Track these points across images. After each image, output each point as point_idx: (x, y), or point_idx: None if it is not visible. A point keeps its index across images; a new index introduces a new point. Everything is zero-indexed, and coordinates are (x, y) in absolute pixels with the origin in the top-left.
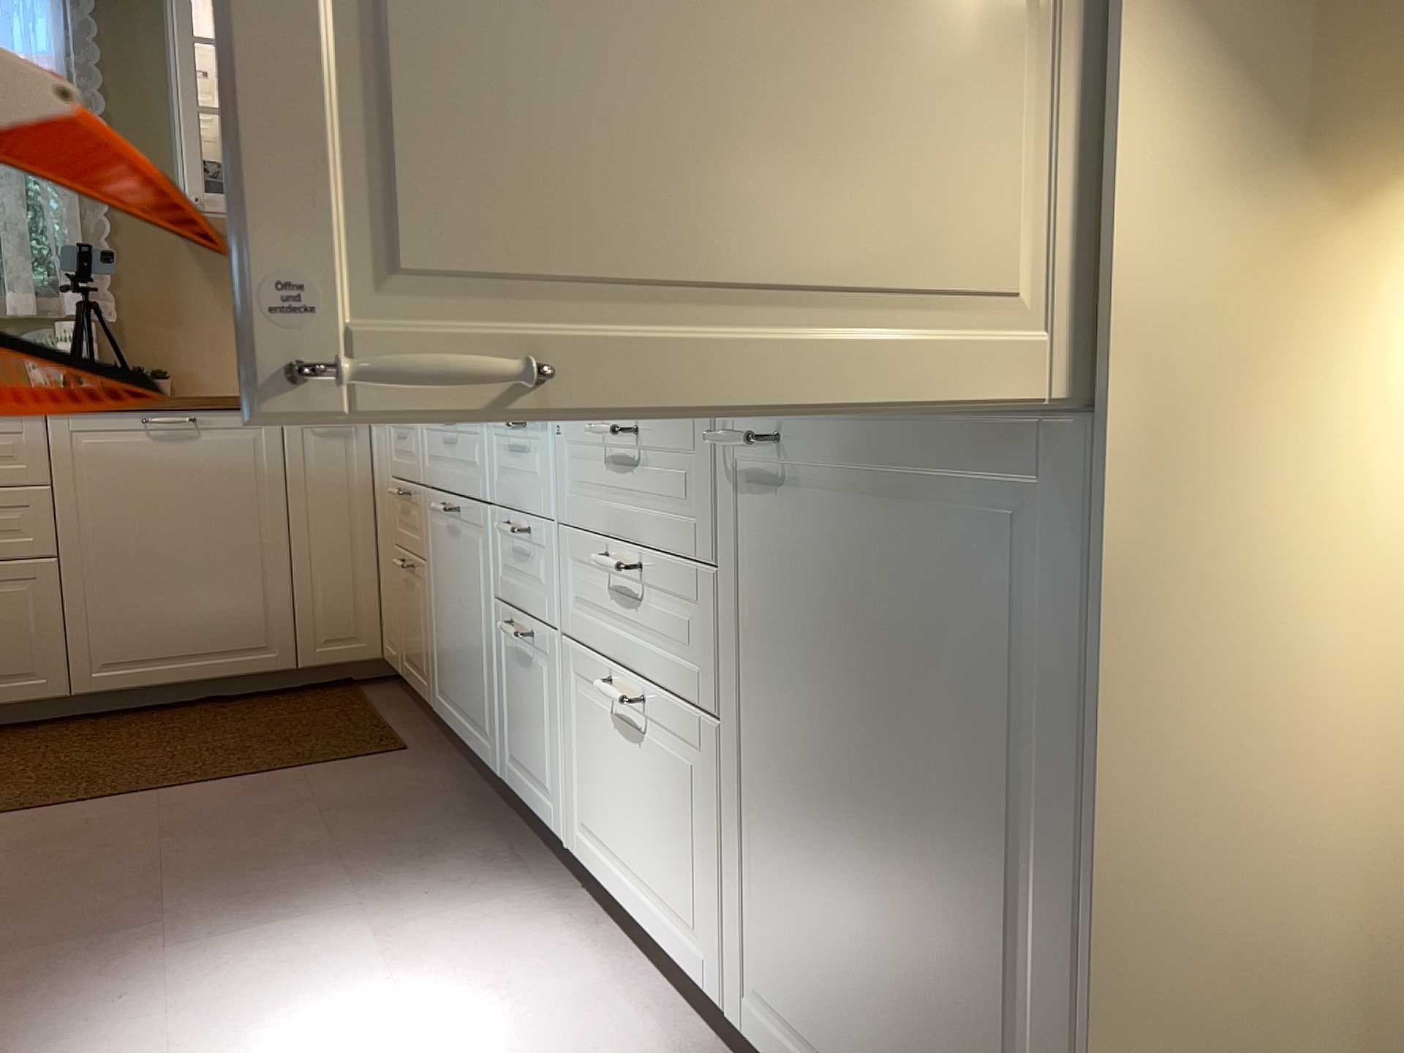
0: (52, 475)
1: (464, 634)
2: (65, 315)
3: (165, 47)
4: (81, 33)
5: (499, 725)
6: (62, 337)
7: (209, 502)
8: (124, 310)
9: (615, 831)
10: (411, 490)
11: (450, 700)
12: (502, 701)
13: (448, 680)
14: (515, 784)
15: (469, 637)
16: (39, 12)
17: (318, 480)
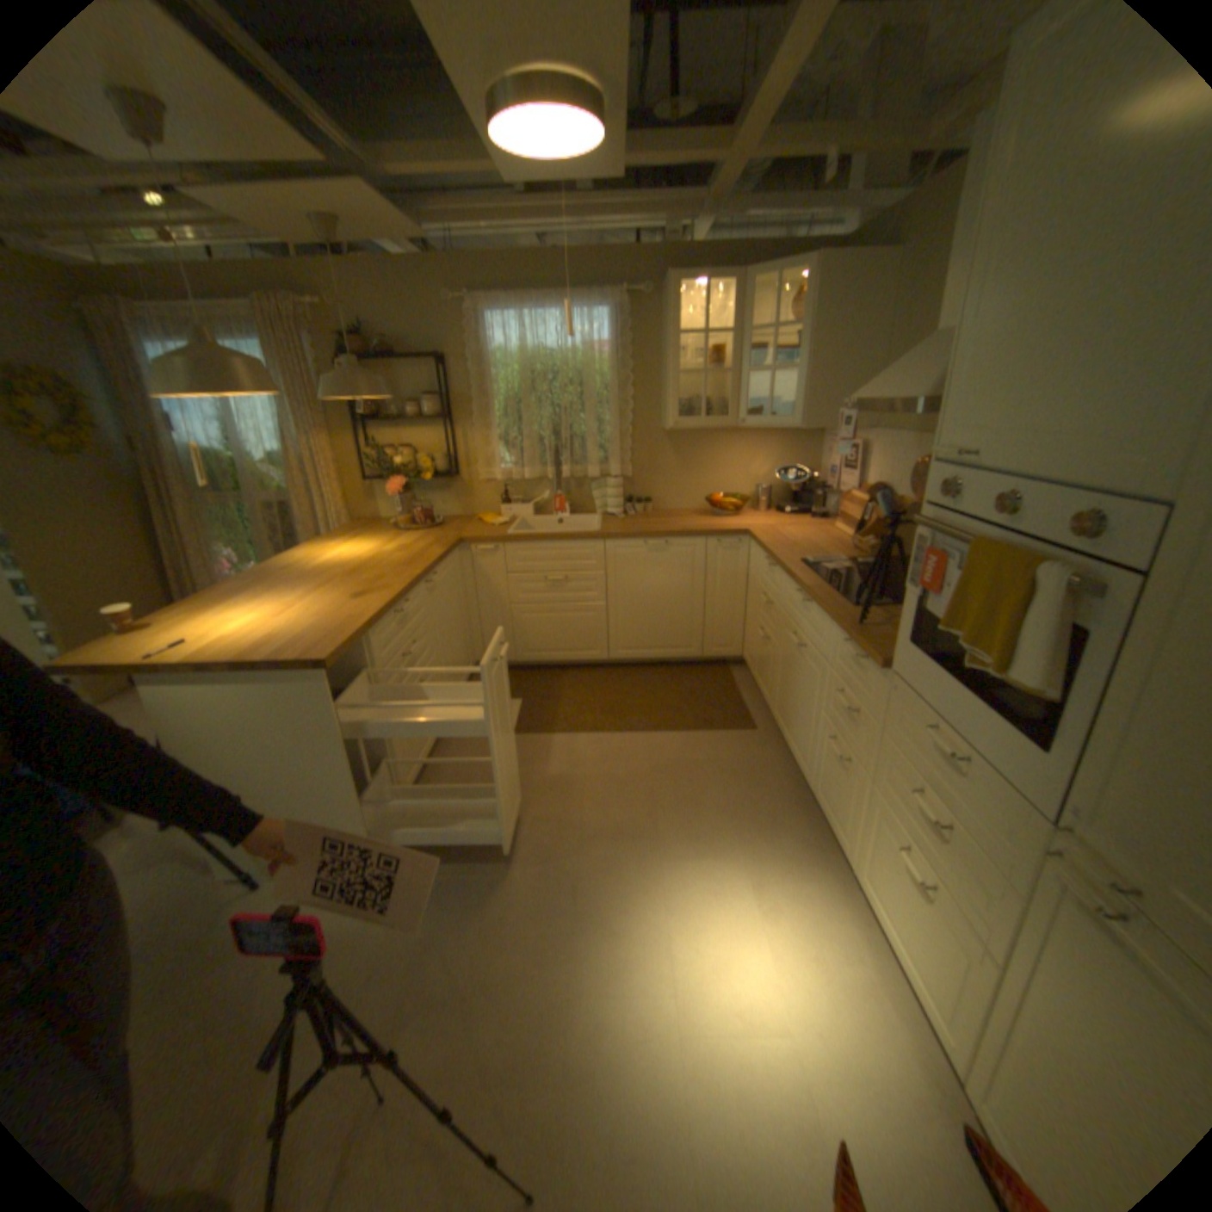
0: (605, 567)
1: (798, 705)
2: (609, 475)
3: (660, 327)
4: (623, 328)
5: (814, 769)
6: (608, 487)
7: (669, 581)
8: (633, 469)
9: (890, 907)
10: (773, 604)
11: (783, 722)
12: (818, 759)
13: (783, 713)
14: (821, 806)
15: (801, 710)
16: (604, 319)
17: (720, 572)
